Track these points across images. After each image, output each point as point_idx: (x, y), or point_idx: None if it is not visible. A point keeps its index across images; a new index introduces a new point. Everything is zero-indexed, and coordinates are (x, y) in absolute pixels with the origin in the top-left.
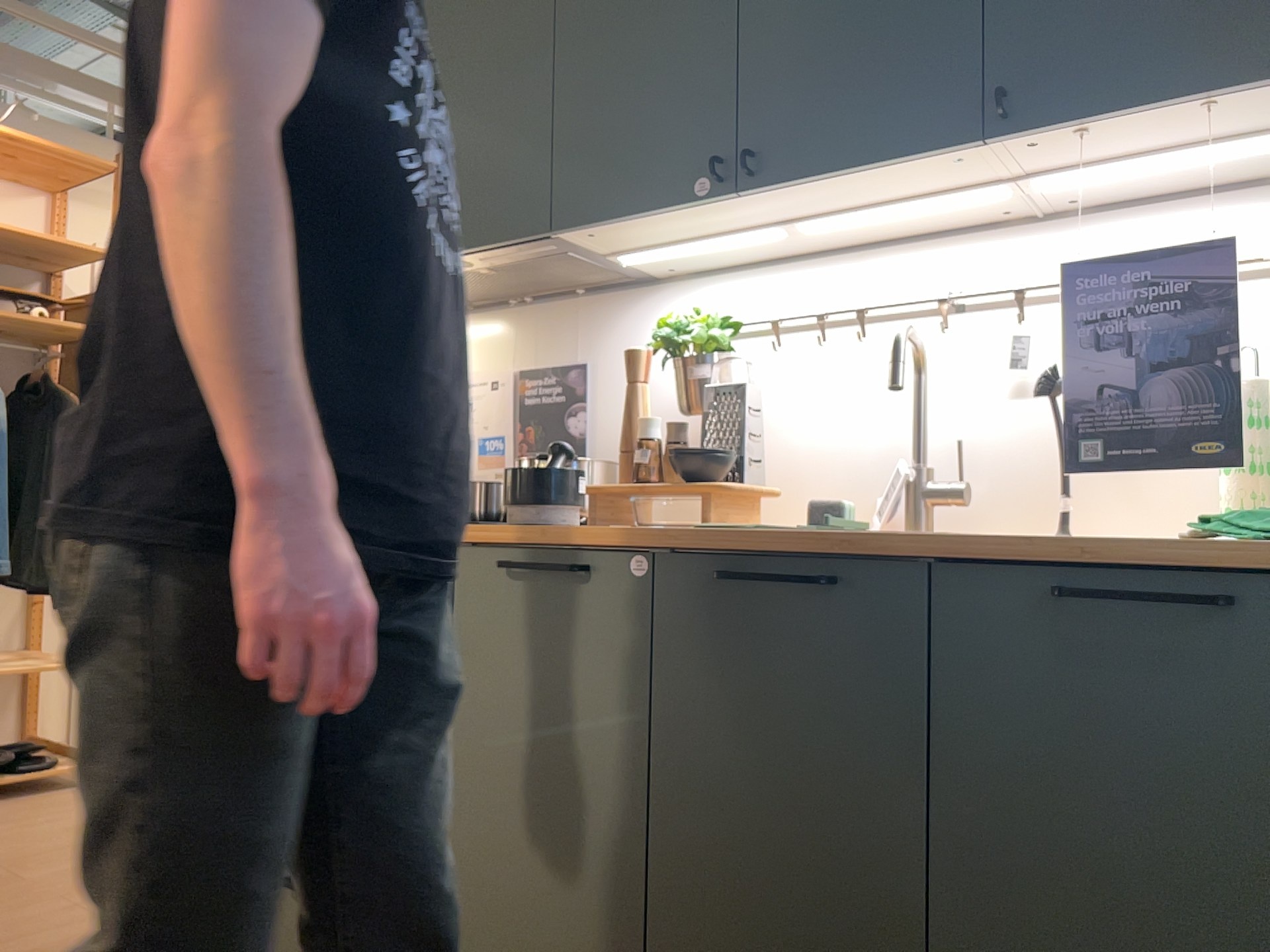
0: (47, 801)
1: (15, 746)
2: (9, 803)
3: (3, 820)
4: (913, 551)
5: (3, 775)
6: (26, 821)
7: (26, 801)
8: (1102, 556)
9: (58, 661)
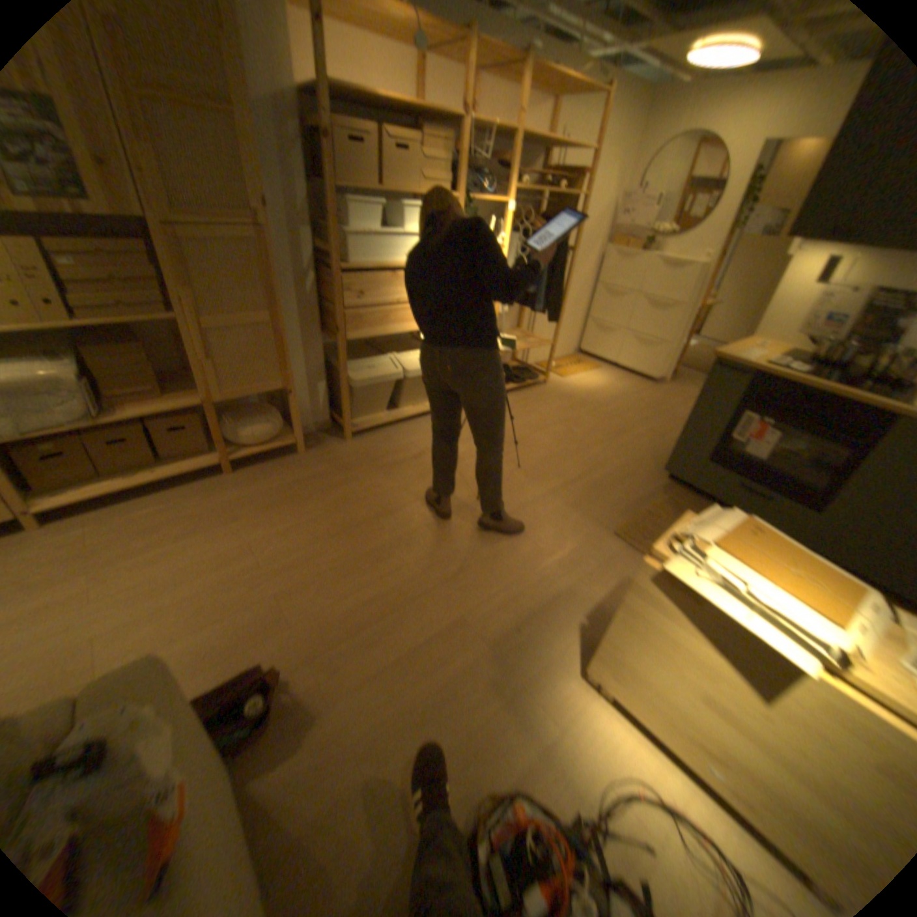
0: (540, 391)
1: (524, 368)
2: (529, 390)
3: (537, 400)
4: None
5: (525, 380)
6: (545, 401)
7: (533, 390)
8: None
9: (541, 340)
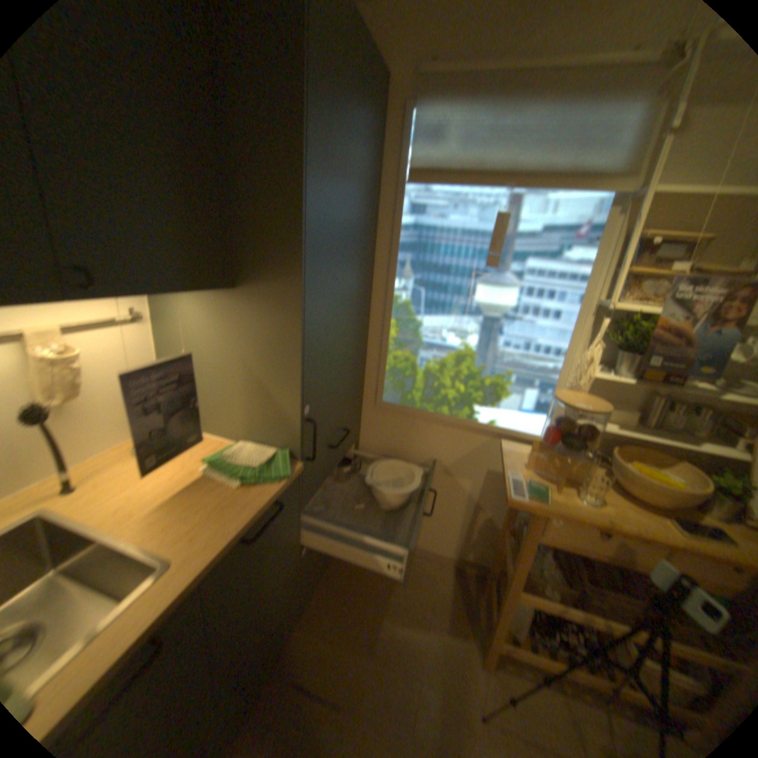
0: None
1: None
2: None
3: None
4: (194, 588)
5: None
6: None
7: None
8: (253, 523)
9: None
